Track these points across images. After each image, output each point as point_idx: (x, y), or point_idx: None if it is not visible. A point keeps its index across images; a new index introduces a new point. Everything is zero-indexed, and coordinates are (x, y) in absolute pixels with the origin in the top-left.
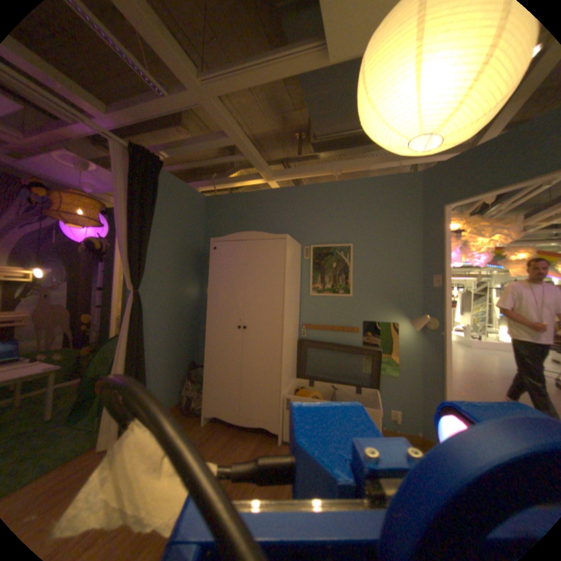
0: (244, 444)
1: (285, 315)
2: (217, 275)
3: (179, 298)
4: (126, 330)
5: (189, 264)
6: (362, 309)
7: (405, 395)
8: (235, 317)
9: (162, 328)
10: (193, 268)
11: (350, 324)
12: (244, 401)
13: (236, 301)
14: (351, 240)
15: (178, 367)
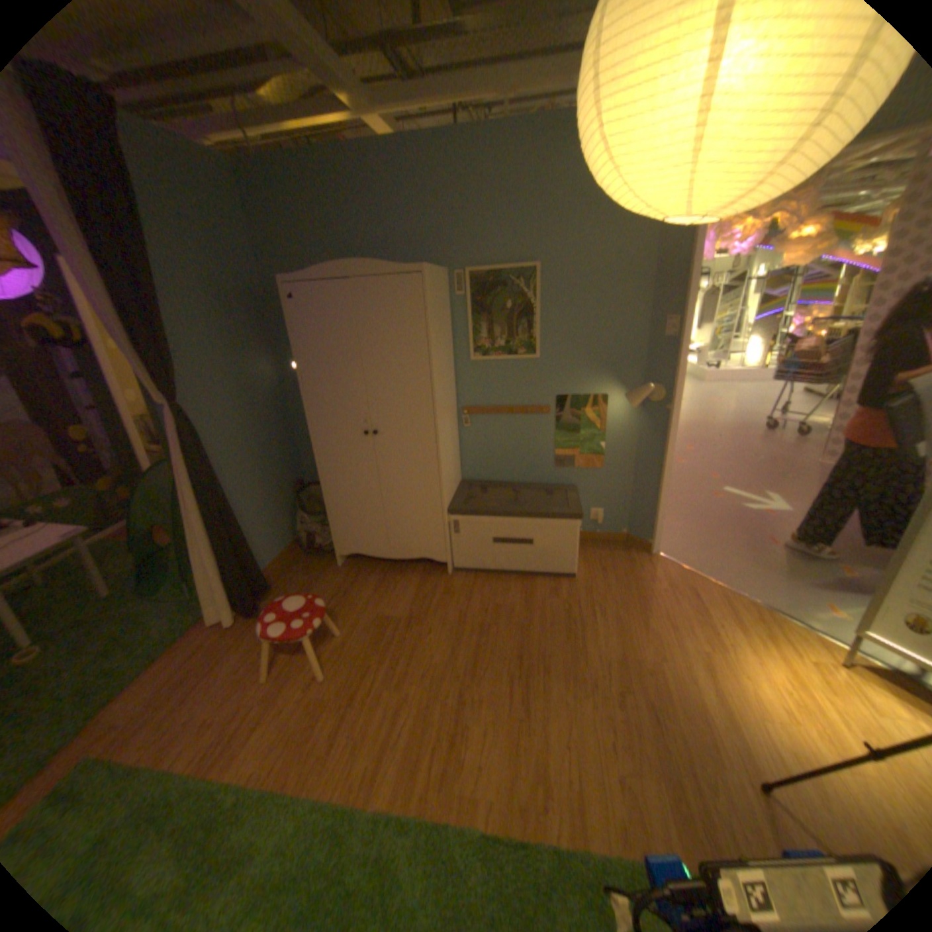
0: (403, 578)
1: (437, 407)
2: (308, 347)
3: (245, 389)
4: (182, 470)
5: (243, 320)
6: (554, 377)
7: (610, 489)
8: (356, 418)
9: (235, 446)
10: (253, 328)
11: (537, 401)
12: (393, 530)
13: (352, 392)
14: (538, 254)
15: (278, 493)
